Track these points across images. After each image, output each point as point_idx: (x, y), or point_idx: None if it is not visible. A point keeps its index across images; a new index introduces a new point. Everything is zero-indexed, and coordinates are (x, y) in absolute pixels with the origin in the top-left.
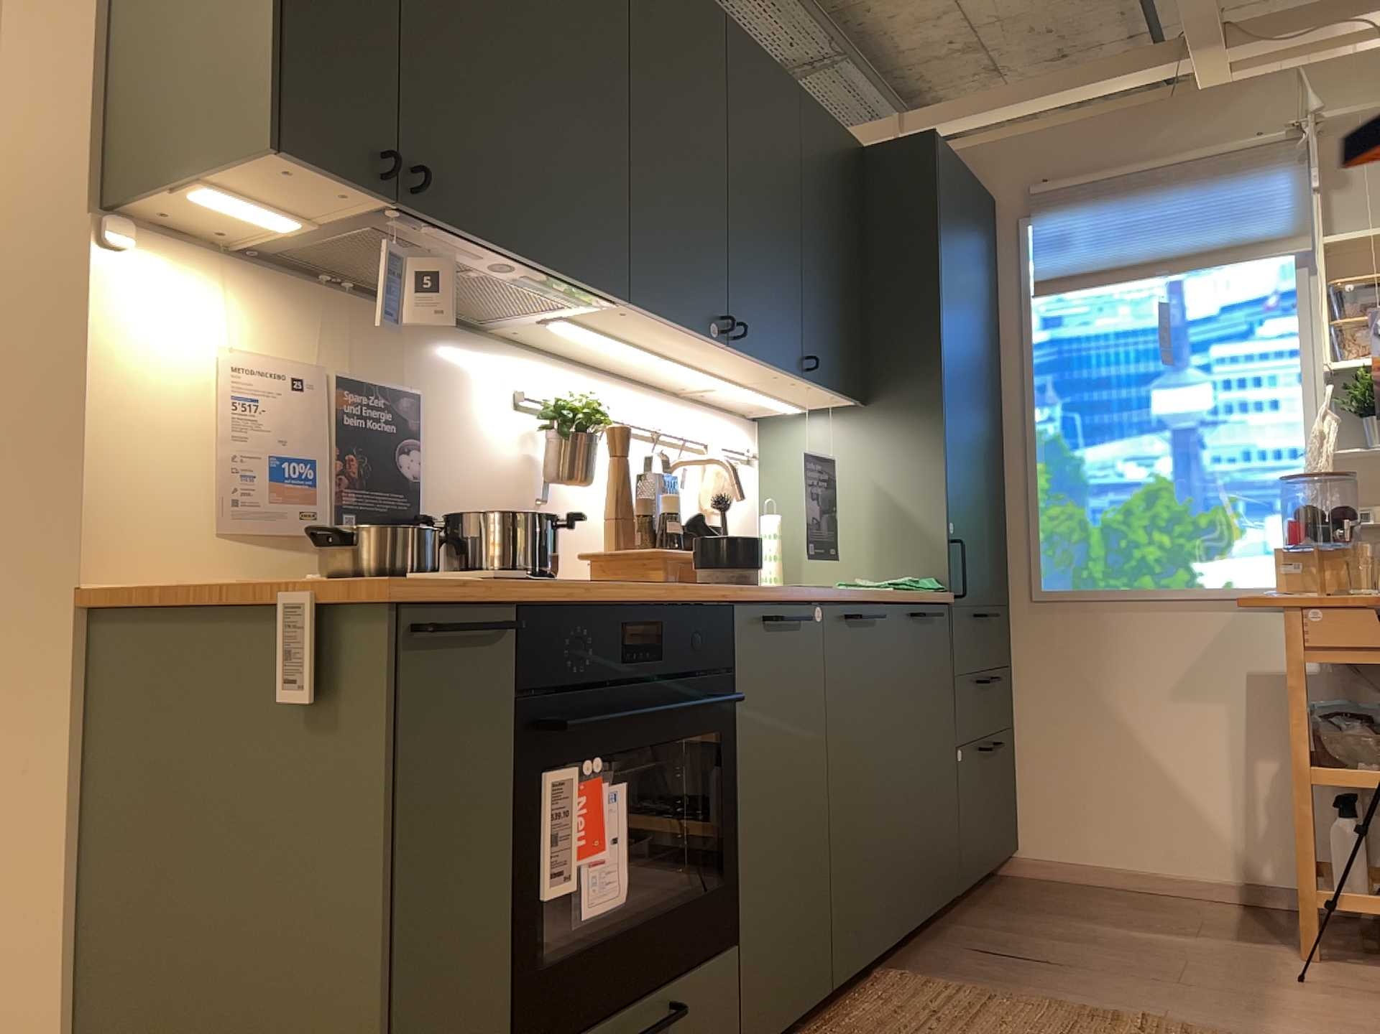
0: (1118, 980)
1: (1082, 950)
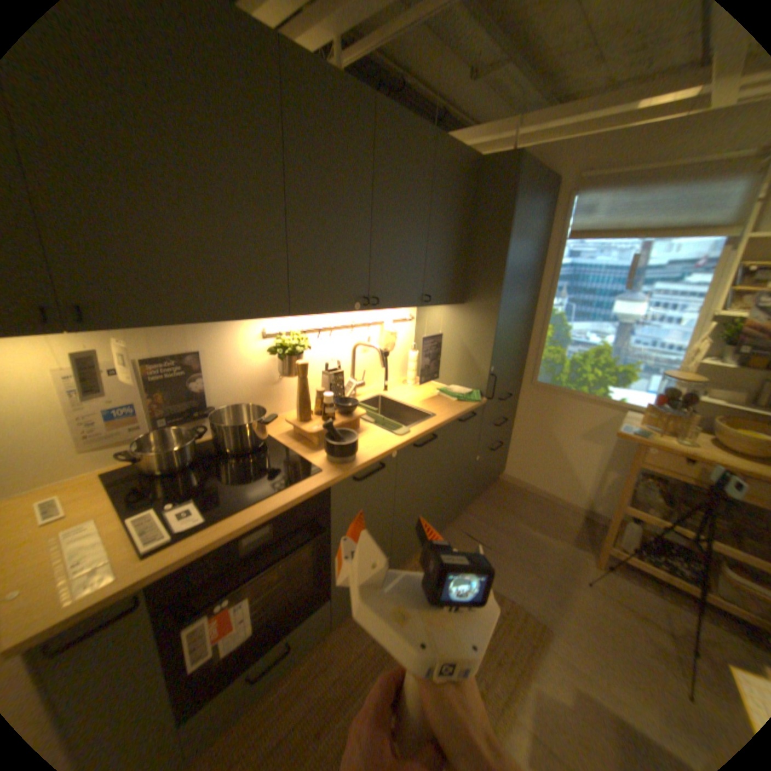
0: (513, 569)
1: (507, 542)
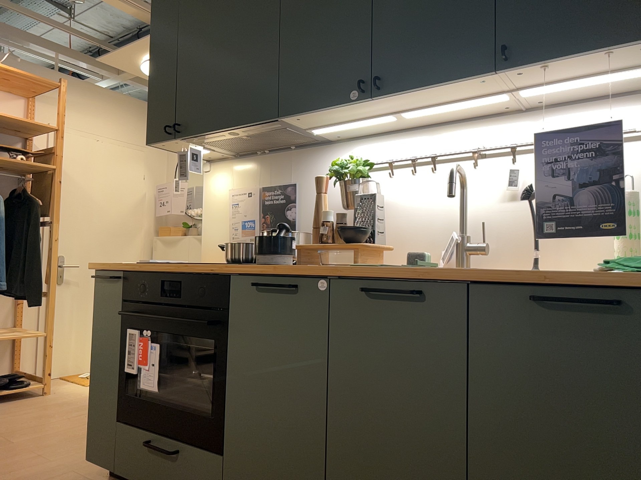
0: None
1: None
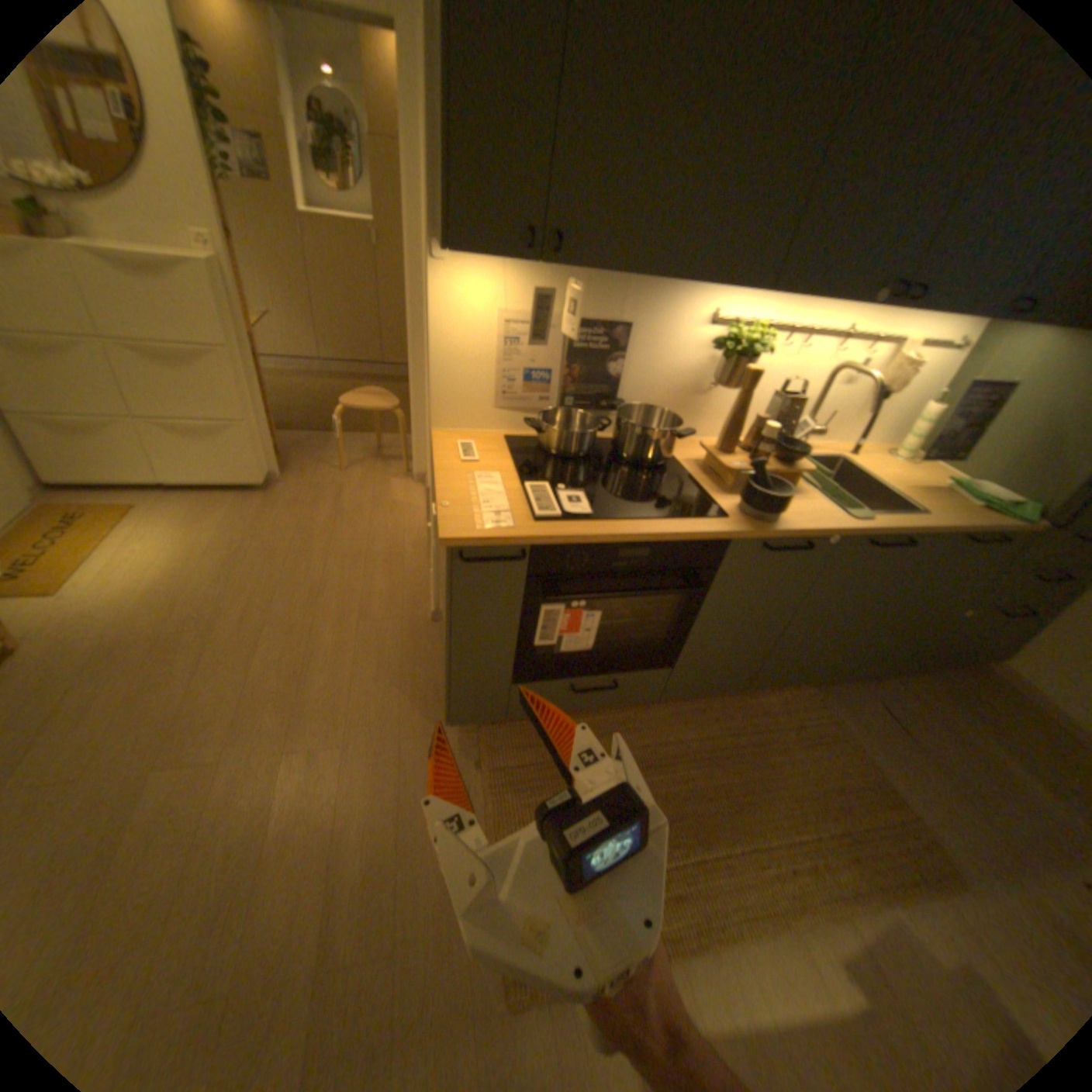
0: (944, 785)
1: (952, 751)
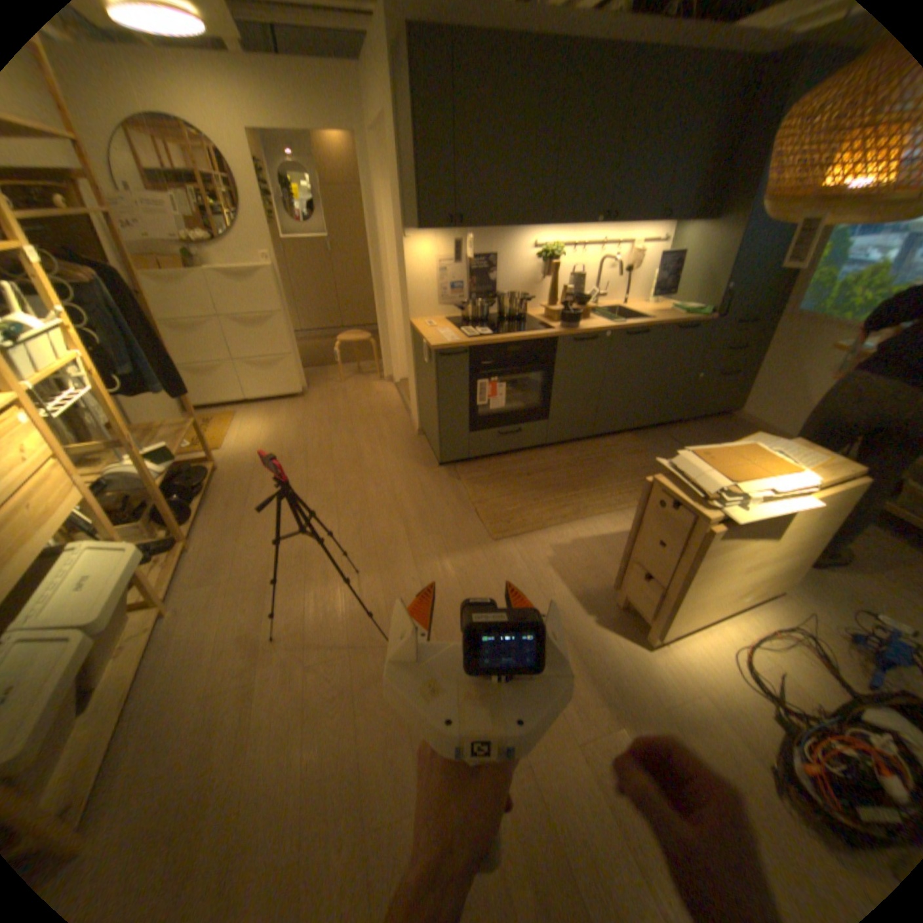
0: None
1: None
